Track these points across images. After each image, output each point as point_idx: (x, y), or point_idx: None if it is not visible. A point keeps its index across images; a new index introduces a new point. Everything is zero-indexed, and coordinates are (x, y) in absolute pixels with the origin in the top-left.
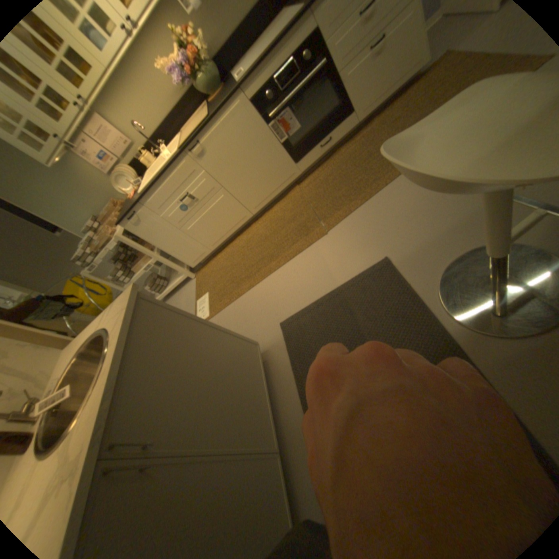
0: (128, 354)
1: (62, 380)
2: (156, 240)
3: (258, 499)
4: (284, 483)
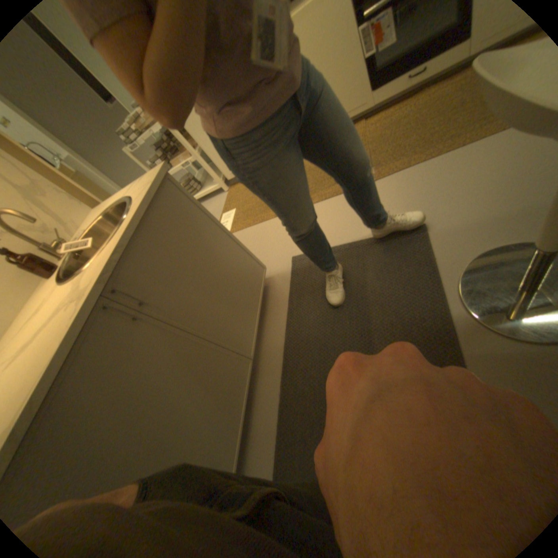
0: (144, 224)
1: (86, 231)
2: (200, 137)
3: (223, 383)
4: (248, 382)
